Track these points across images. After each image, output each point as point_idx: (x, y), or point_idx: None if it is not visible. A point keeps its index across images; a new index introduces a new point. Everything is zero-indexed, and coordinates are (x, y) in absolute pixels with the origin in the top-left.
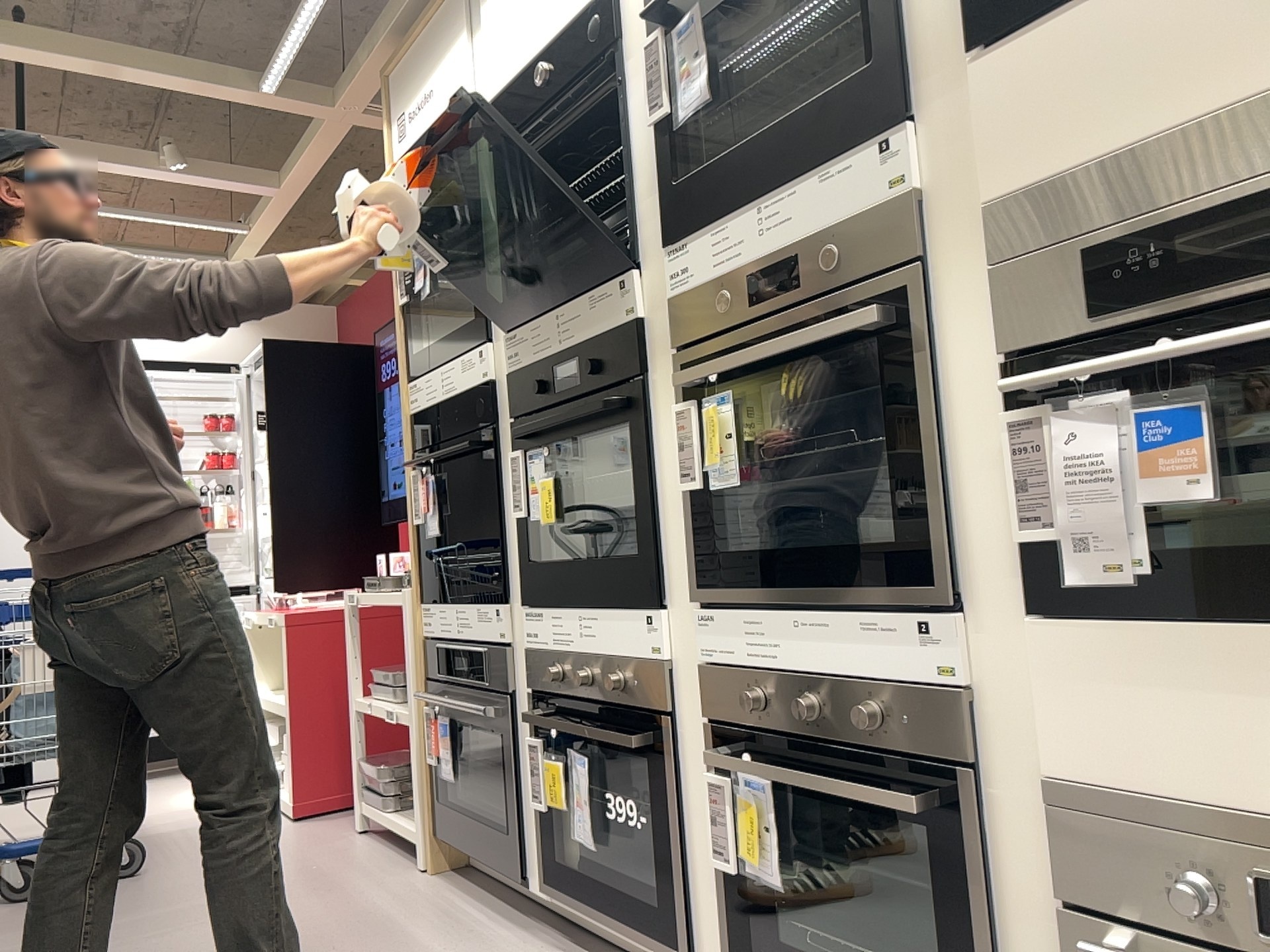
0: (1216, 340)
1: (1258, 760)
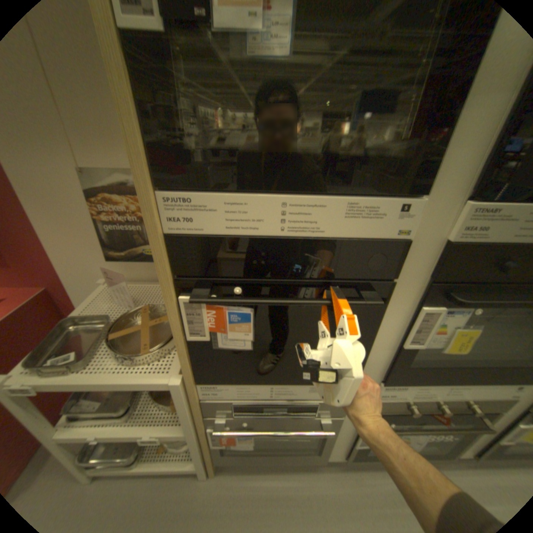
0: None
1: None
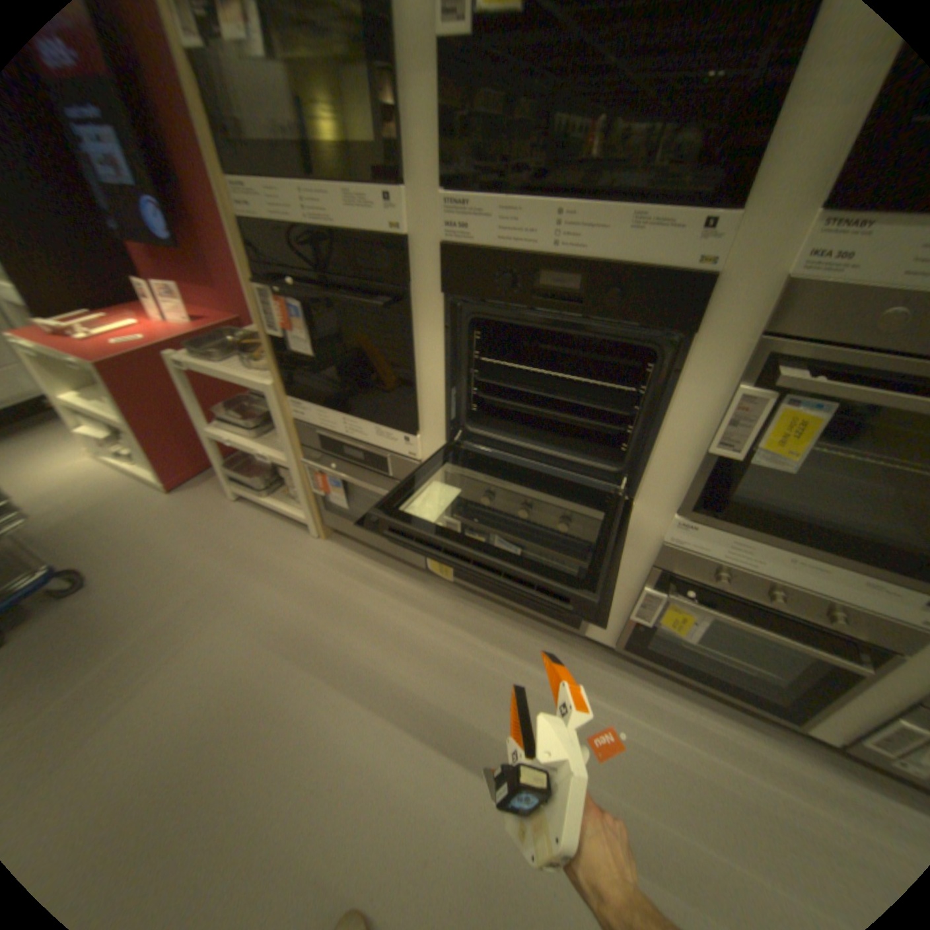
0: None
1: None
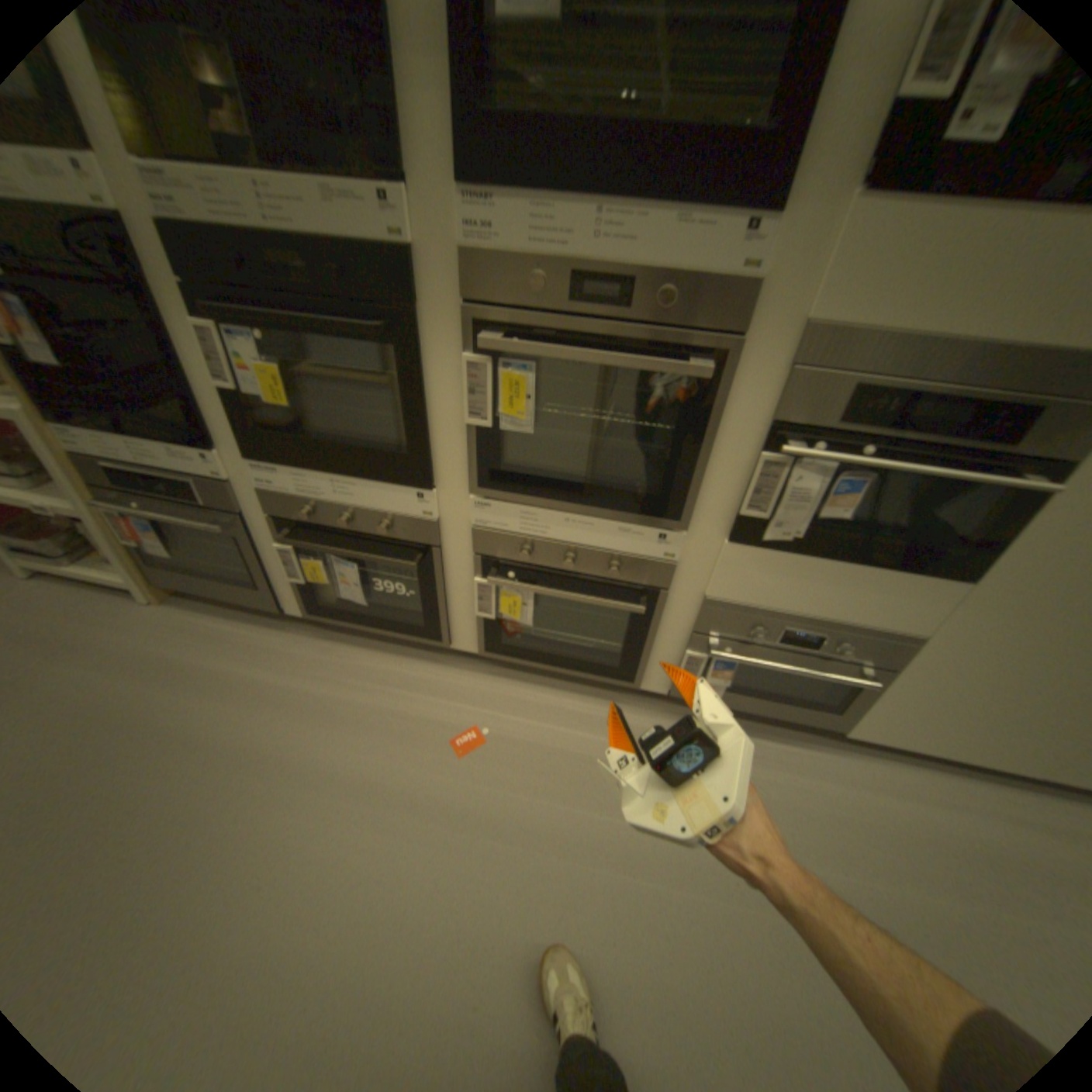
0: (908, 470)
1: (803, 599)
